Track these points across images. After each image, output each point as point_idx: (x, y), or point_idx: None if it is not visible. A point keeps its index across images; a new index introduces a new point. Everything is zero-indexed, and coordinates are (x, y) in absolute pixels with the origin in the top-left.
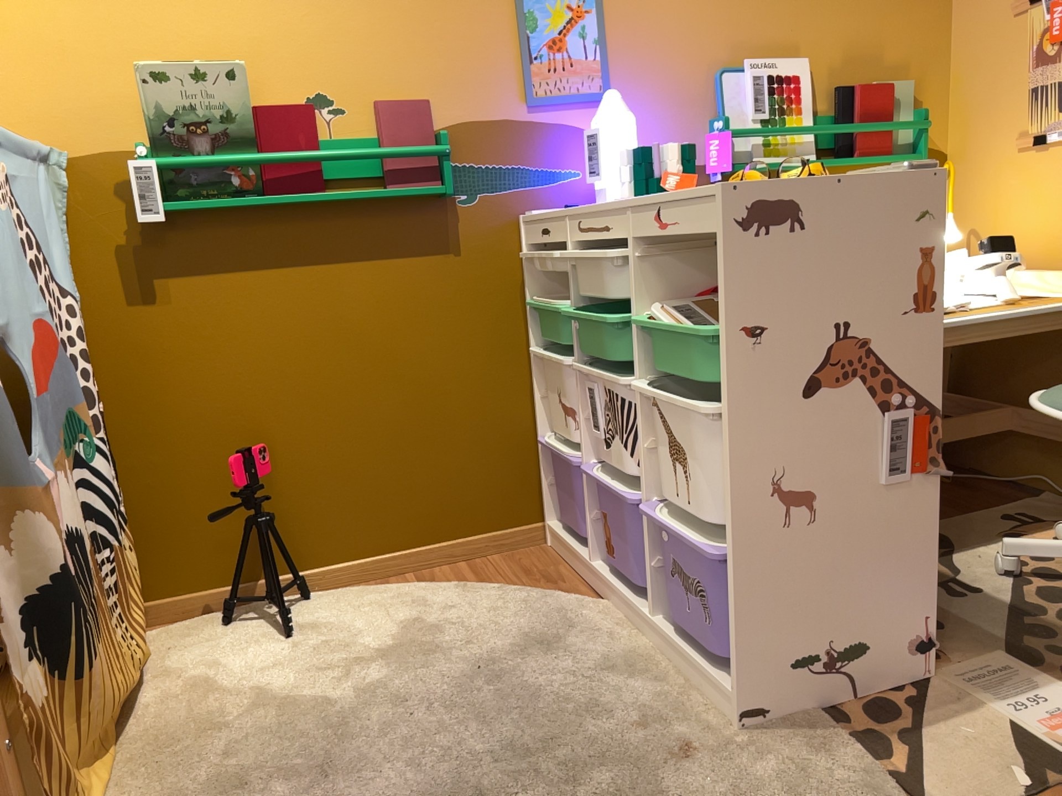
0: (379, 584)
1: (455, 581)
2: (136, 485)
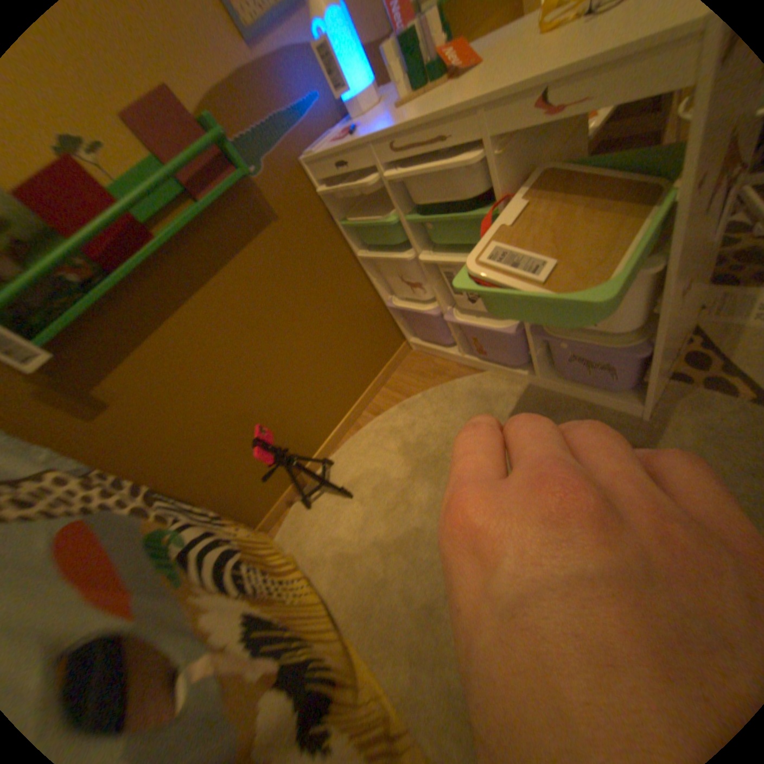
0: (358, 430)
1: (394, 404)
2: (206, 495)
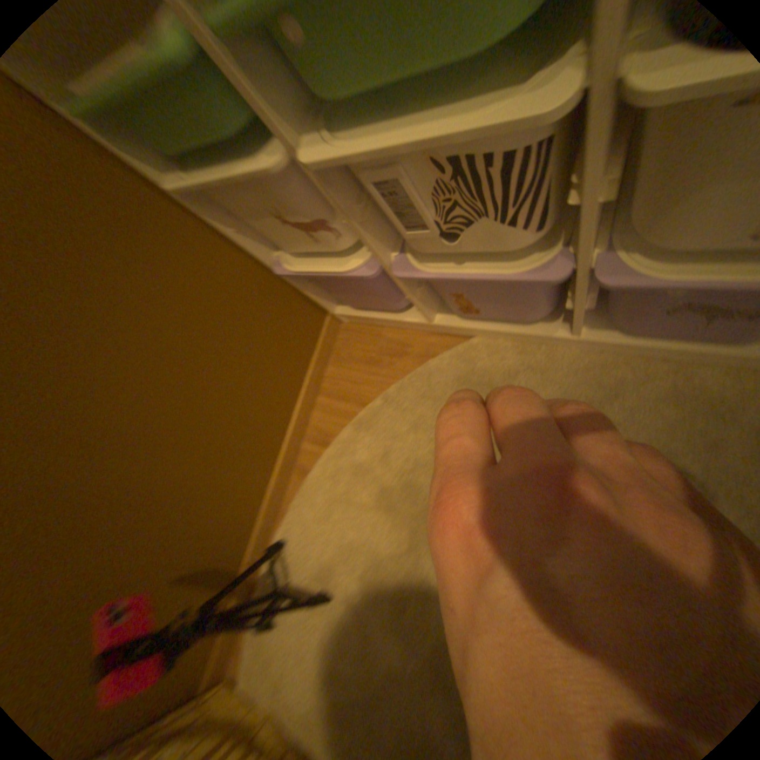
0: (307, 477)
1: (347, 422)
2: None
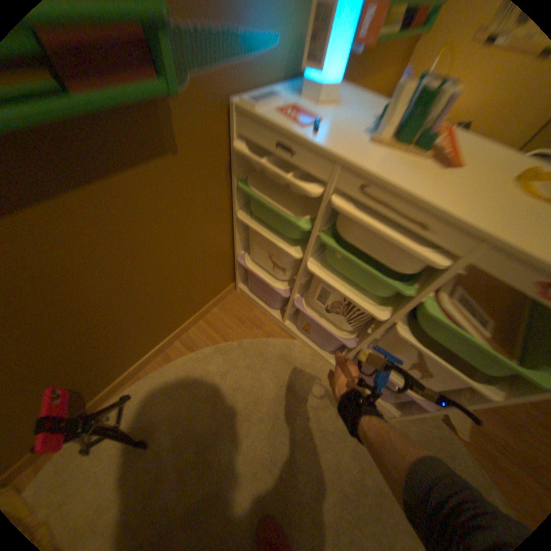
0: (167, 362)
1: (211, 343)
2: None
